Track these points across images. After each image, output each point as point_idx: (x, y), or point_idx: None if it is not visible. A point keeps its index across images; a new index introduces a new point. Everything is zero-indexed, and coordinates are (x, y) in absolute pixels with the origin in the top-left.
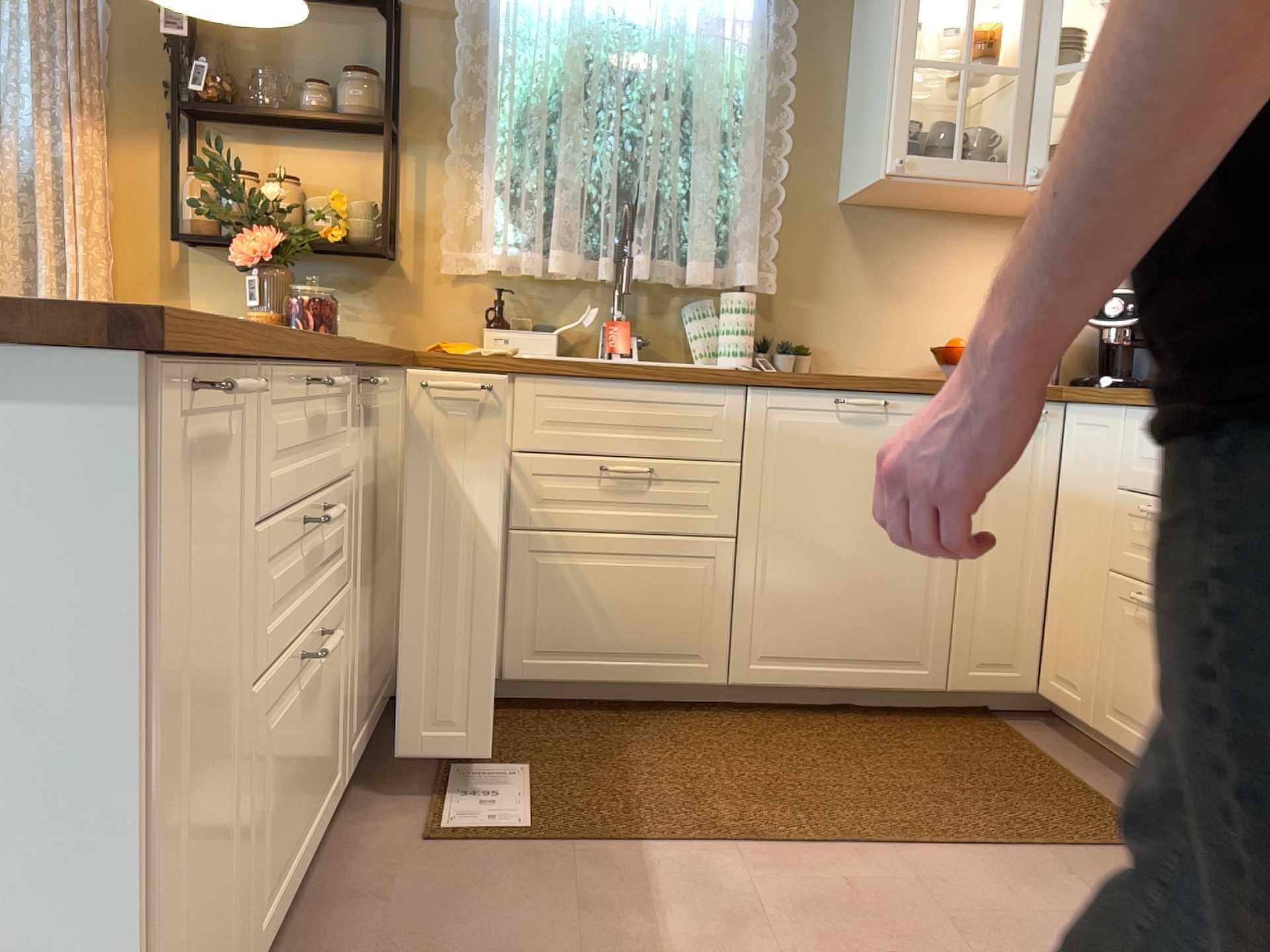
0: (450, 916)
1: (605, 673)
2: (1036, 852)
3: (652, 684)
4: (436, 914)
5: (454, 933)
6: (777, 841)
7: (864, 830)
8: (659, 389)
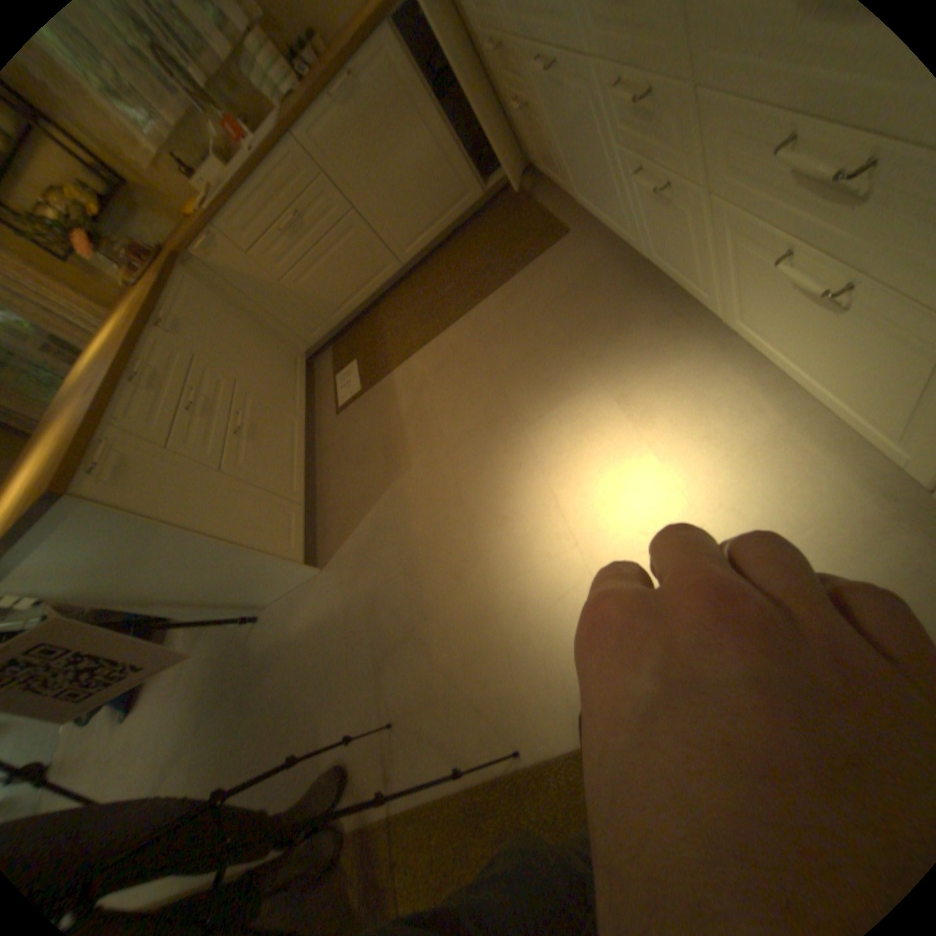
0: (351, 435)
1: (361, 298)
2: (518, 273)
3: (379, 288)
4: (348, 436)
5: (353, 440)
6: (431, 337)
7: (459, 308)
8: (260, 171)
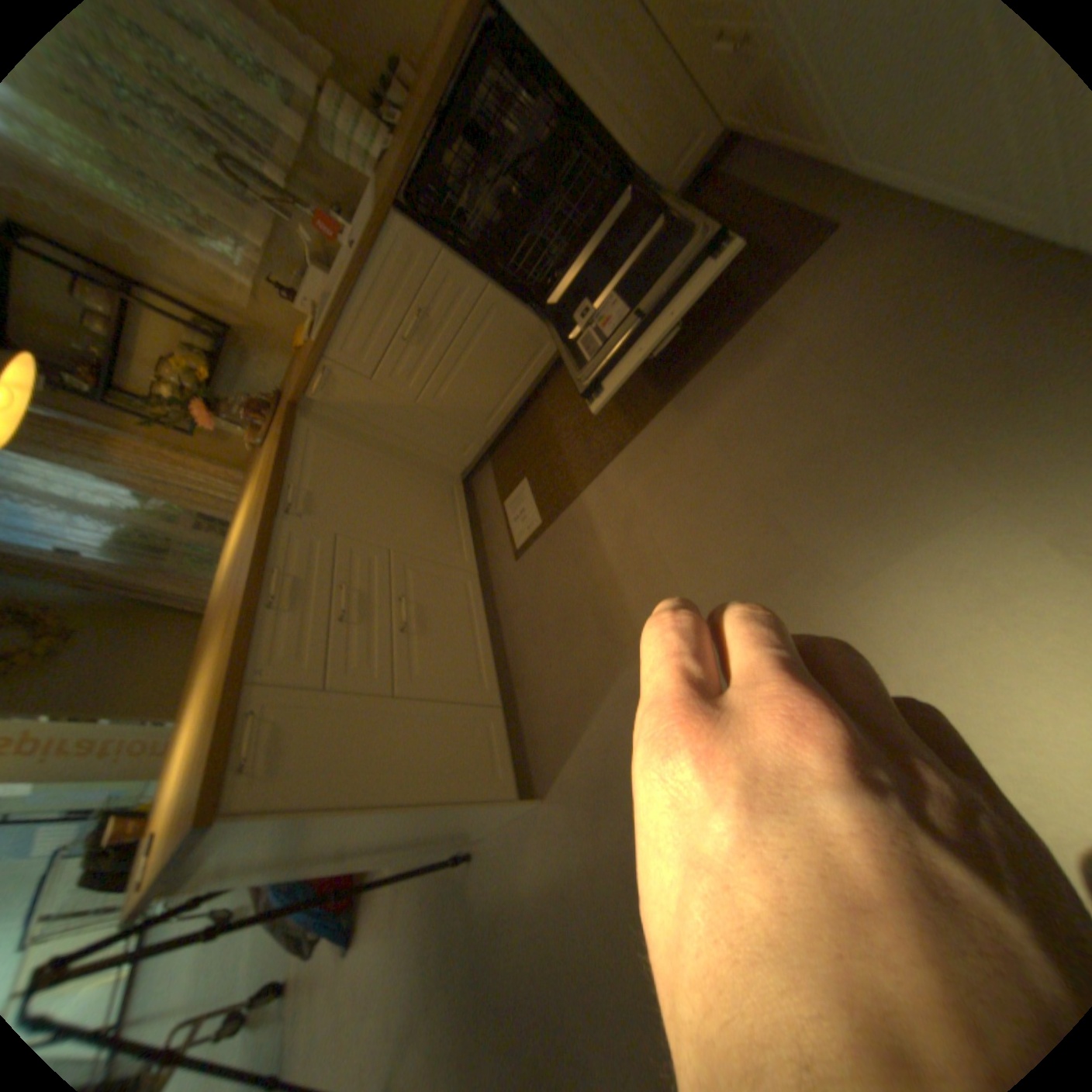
0: (540, 592)
1: (517, 394)
2: (754, 317)
3: (538, 375)
4: (536, 594)
5: (545, 600)
6: (628, 438)
7: (663, 389)
8: (369, 274)
